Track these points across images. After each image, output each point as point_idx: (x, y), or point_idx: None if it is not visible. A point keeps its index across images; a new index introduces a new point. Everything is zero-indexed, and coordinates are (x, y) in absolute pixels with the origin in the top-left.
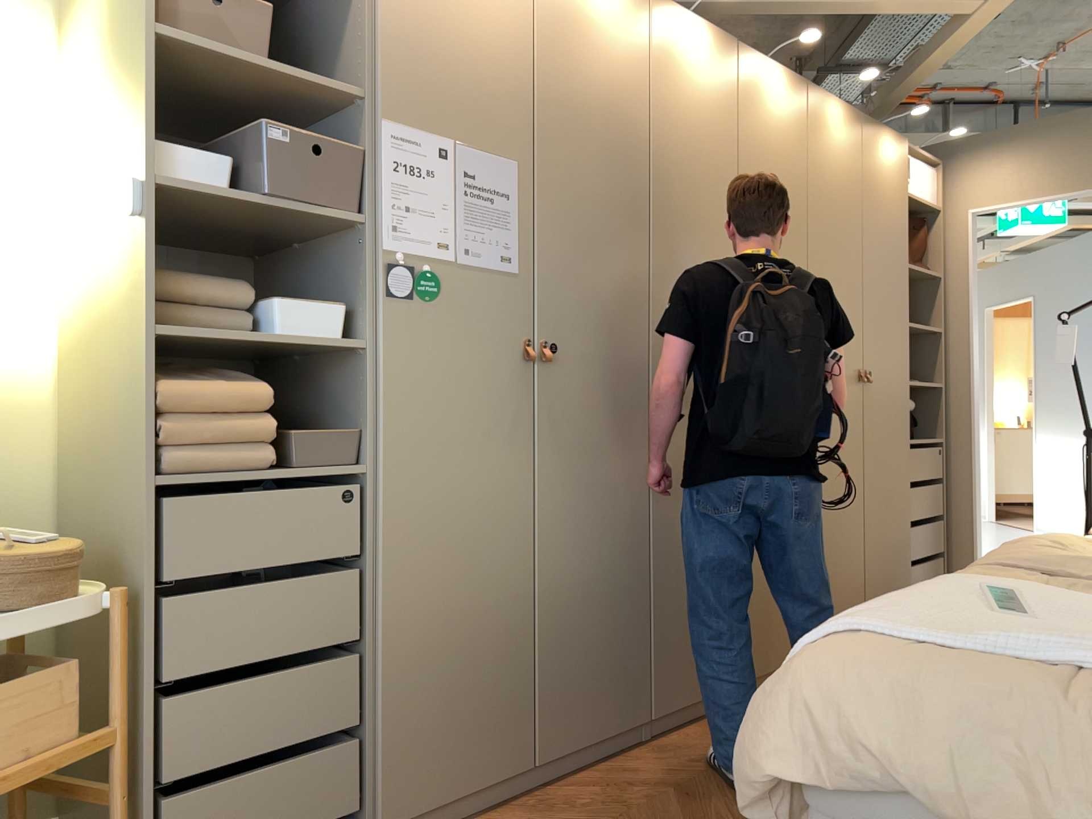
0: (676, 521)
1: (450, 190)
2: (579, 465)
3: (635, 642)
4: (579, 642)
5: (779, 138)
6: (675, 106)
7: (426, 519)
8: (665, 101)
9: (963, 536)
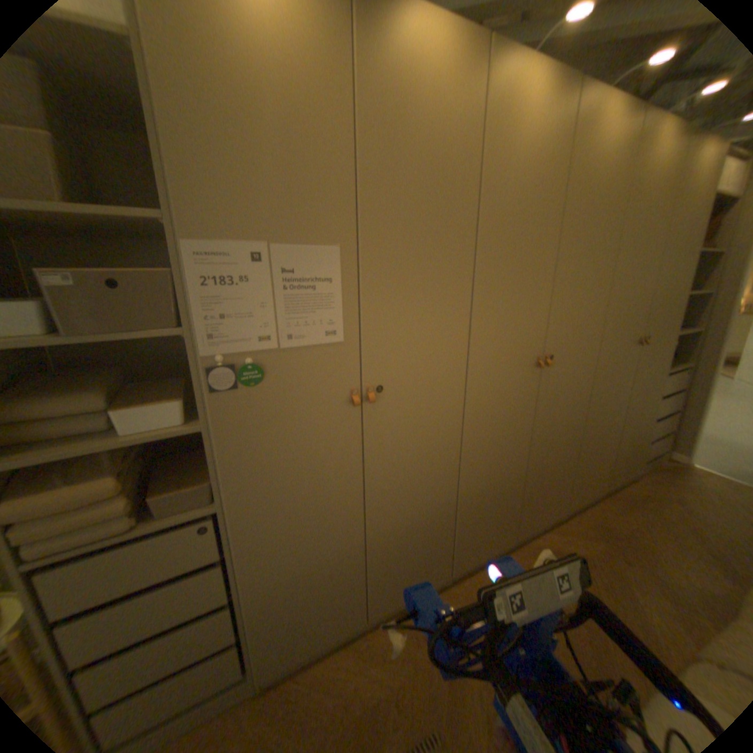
0: (478, 473)
1: (267, 291)
2: (400, 462)
3: (442, 546)
4: (400, 558)
5: (606, 168)
6: (506, 159)
7: (273, 528)
8: (496, 157)
9: (691, 423)
